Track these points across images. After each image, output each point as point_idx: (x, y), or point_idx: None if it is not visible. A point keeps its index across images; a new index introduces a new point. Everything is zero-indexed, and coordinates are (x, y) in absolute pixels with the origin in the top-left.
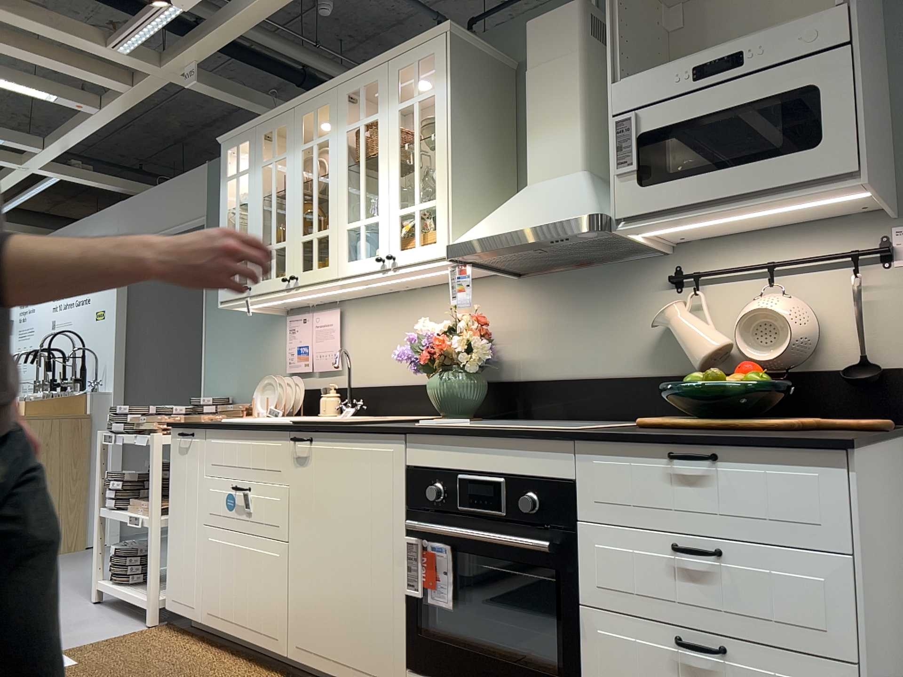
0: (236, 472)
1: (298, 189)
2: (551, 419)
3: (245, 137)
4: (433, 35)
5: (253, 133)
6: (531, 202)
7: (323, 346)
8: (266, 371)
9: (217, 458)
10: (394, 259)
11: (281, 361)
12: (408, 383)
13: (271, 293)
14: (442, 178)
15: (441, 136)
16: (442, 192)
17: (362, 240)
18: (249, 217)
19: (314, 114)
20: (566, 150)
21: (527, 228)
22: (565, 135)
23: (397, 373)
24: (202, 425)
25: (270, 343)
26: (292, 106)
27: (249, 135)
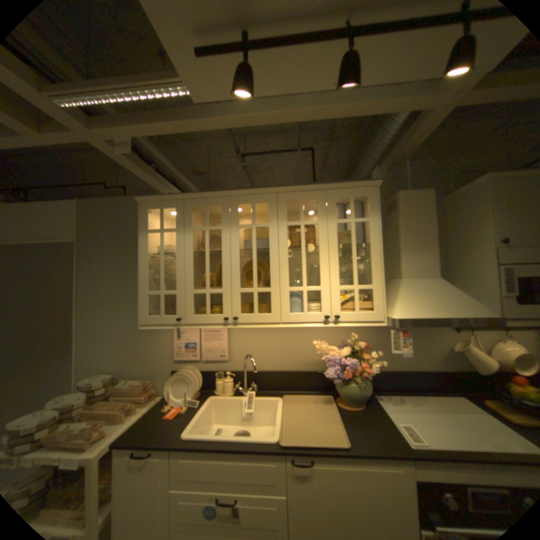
0: (216, 488)
1: (236, 254)
2: (392, 393)
3: (171, 203)
4: (368, 184)
5: (181, 202)
6: (431, 295)
7: (213, 345)
8: (151, 357)
9: (189, 476)
10: (338, 318)
11: (167, 350)
12: (288, 370)
13: (205, 324)
14: (379, 273)
15: (378, 248)
16: (380, 282)
17: (306, 301)
18: (178, 264)
19: (253, 205)
20: (431, 265)
21: (460, 319)
22: (430, 257)
23: (278, 364)
24: (167, 450)
25: (155, 338)
26: (229, 193)
27: (176, 203)
